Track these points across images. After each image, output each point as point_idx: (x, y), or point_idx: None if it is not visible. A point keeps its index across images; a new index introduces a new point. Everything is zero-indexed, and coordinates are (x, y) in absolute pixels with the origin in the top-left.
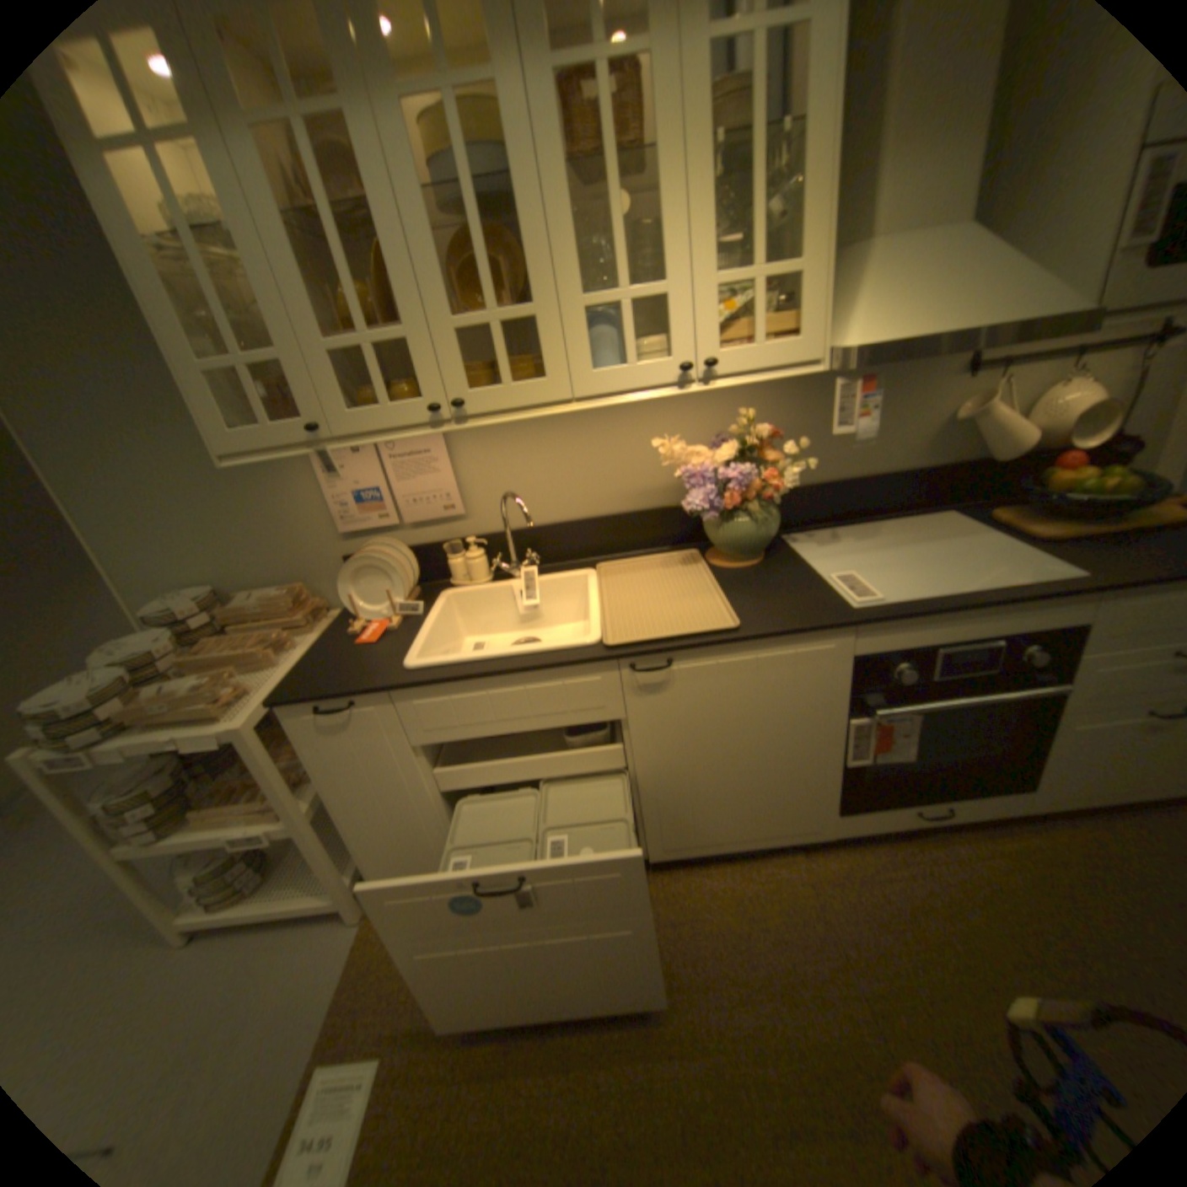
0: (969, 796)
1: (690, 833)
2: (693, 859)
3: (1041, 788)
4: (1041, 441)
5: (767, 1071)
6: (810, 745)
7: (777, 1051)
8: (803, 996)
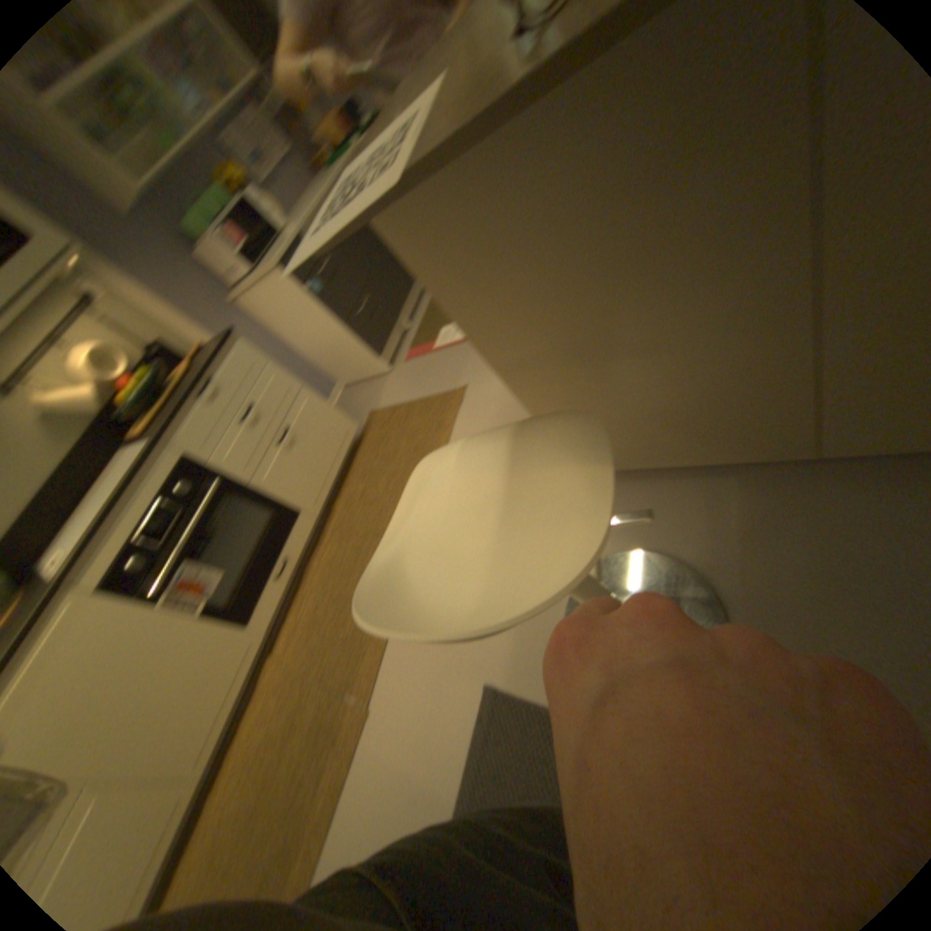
0: (277, 550)
1: (186, 748)
2: (216, 748)
3: (296, 511)
4: (91, 396)
5: (299, 778)
6: (156, 644)
7: (298, 763)
8: (296, 723)
